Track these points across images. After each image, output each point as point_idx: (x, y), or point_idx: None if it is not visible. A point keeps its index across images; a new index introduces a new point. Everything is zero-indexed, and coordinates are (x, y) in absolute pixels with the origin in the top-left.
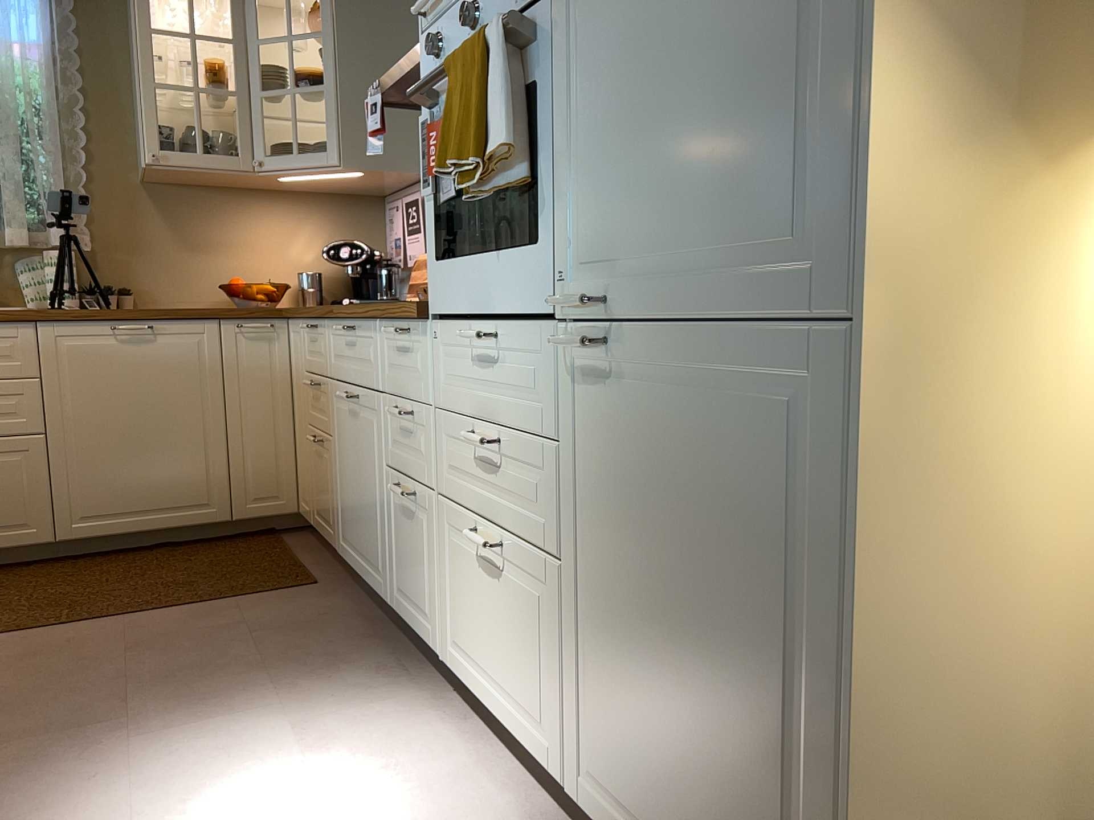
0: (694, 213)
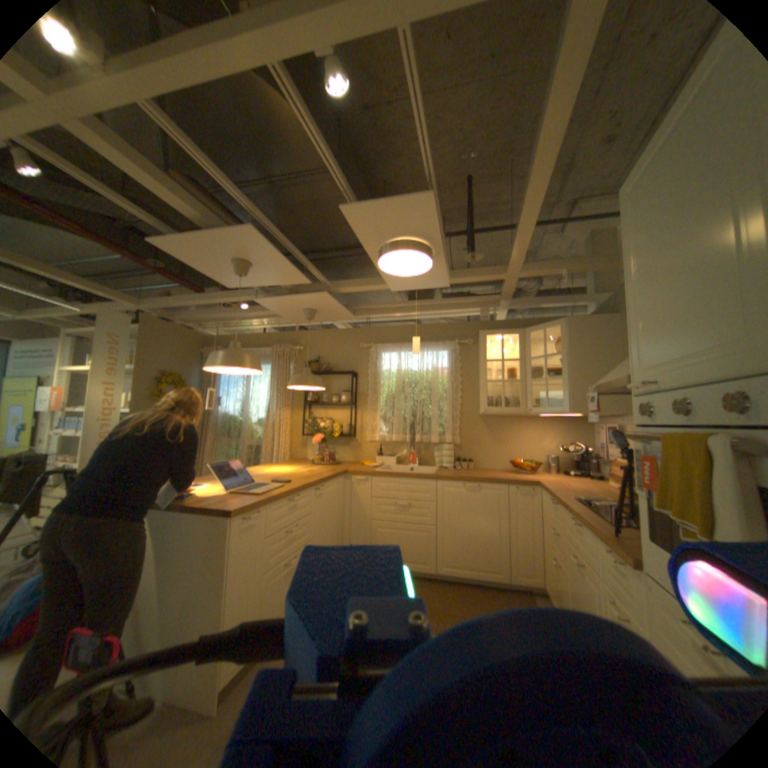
0: None
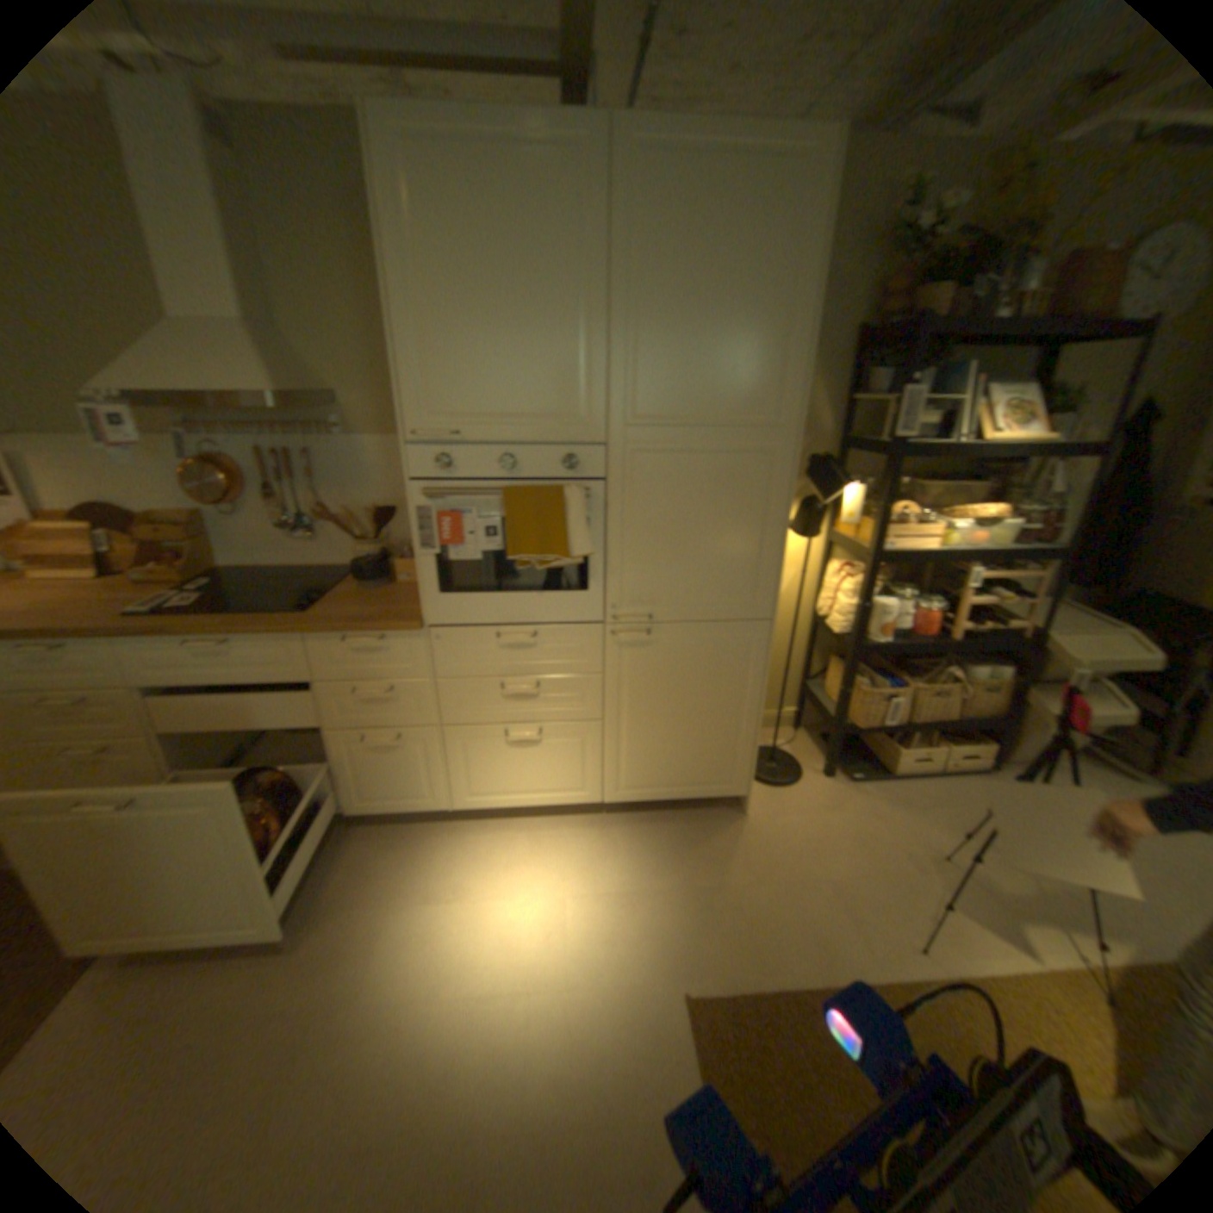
0: (700, 587)
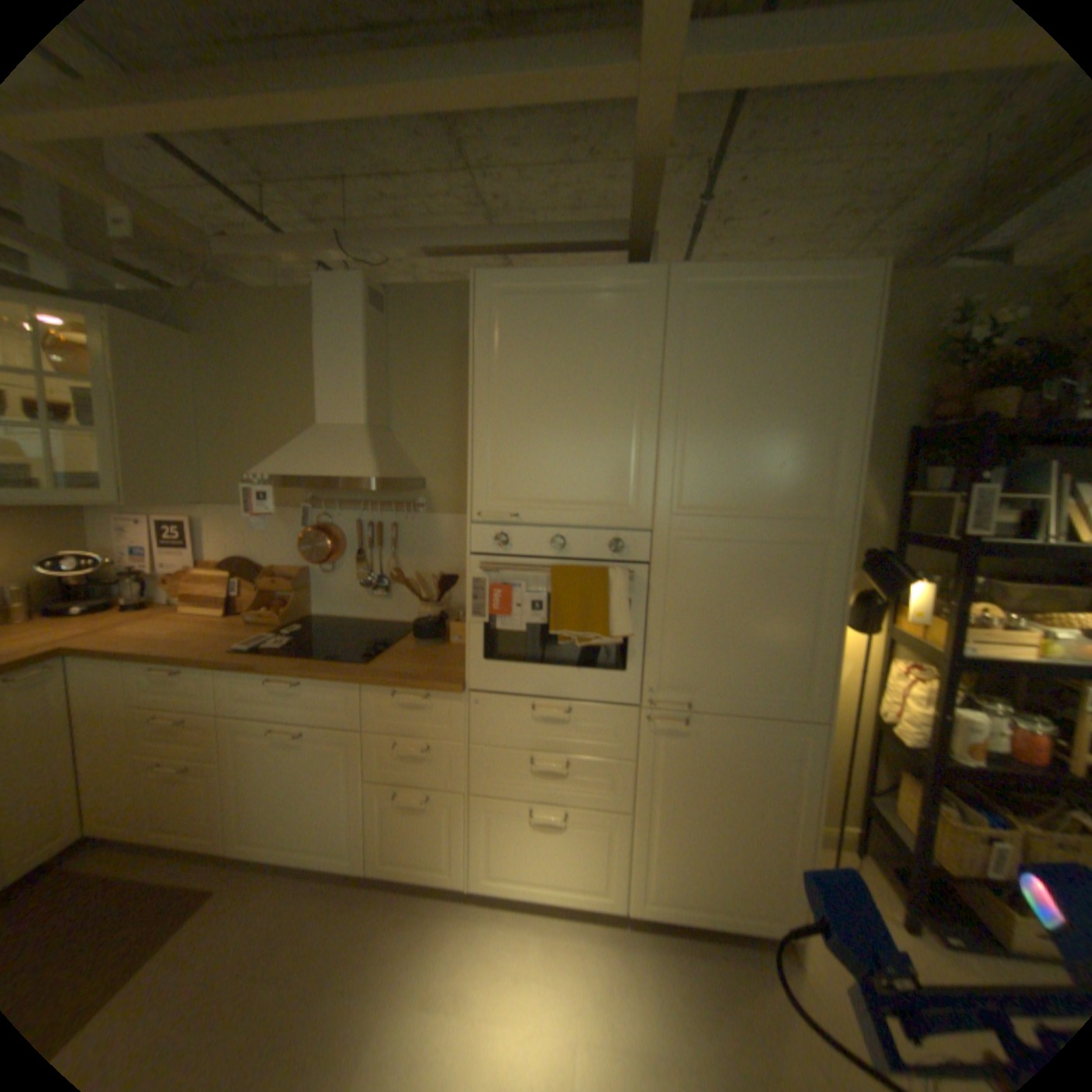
0: (743, 678)
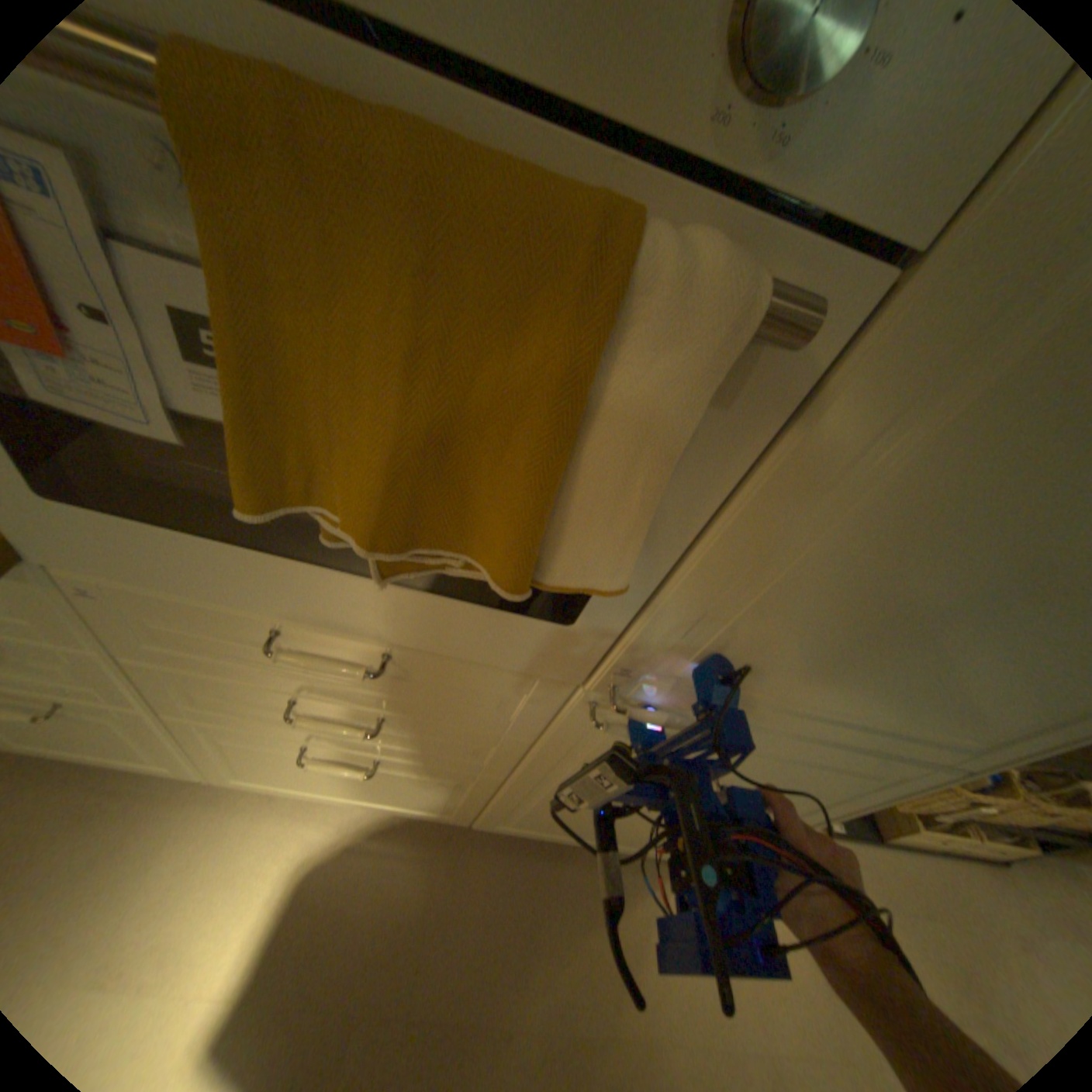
0: (889, 699)
